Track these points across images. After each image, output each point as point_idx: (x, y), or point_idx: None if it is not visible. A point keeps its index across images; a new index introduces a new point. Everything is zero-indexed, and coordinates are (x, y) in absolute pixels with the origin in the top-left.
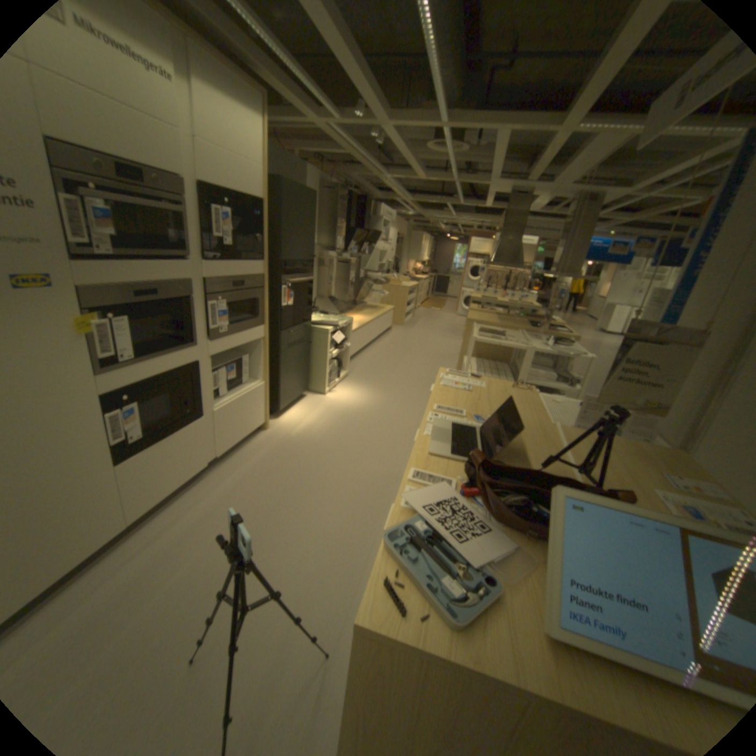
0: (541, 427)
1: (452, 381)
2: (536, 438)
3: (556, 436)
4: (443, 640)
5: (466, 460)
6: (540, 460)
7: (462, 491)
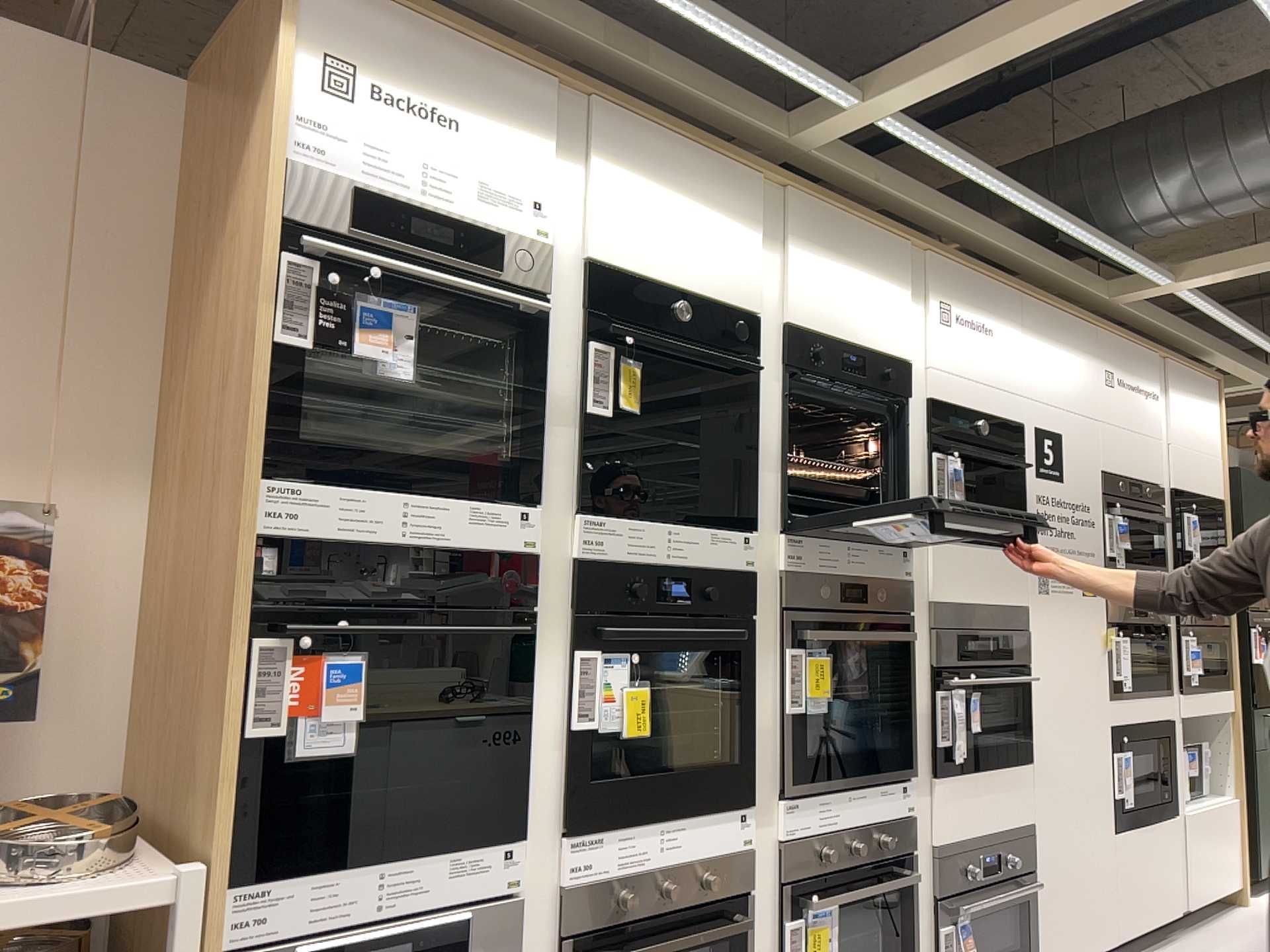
0: None
1: None
2: None
3: None
4: None
5: None
6: None
7: None
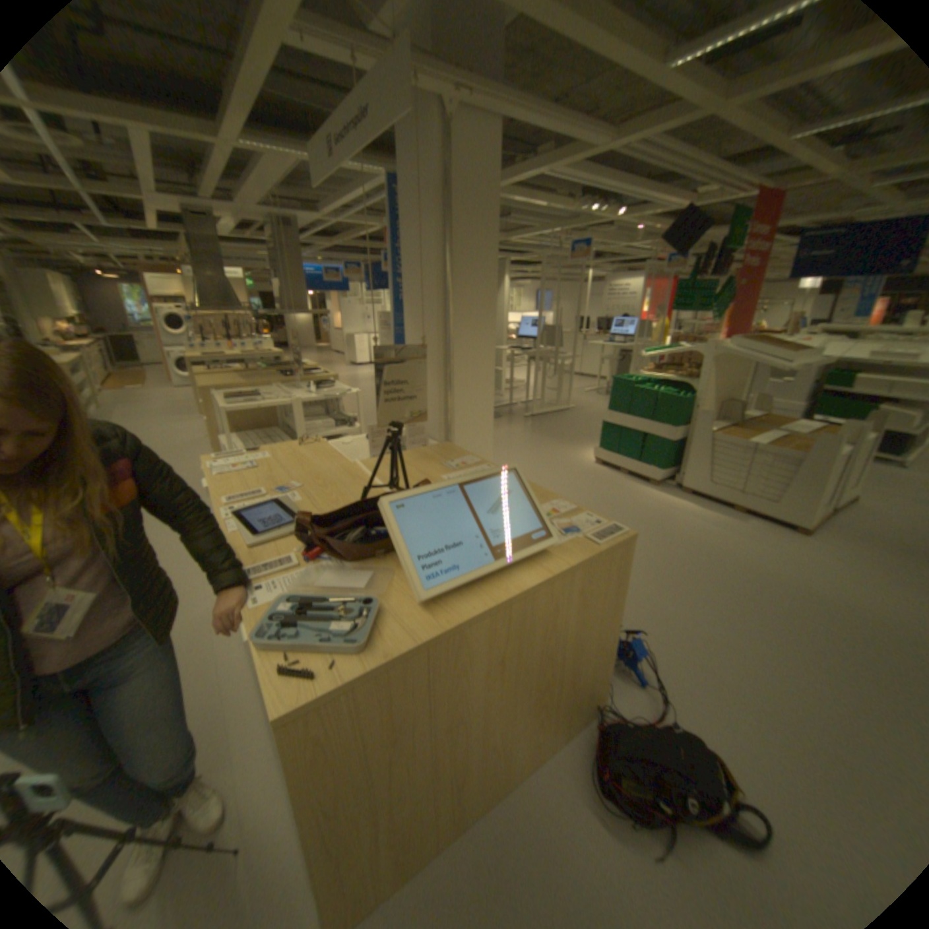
0: (343, 472)
1: (224, 466)
2: (343, 483)
3: (358, 473)
4: (353, 667)
5: (290, 533)
6: (356, 498)
7: (303, 560)
